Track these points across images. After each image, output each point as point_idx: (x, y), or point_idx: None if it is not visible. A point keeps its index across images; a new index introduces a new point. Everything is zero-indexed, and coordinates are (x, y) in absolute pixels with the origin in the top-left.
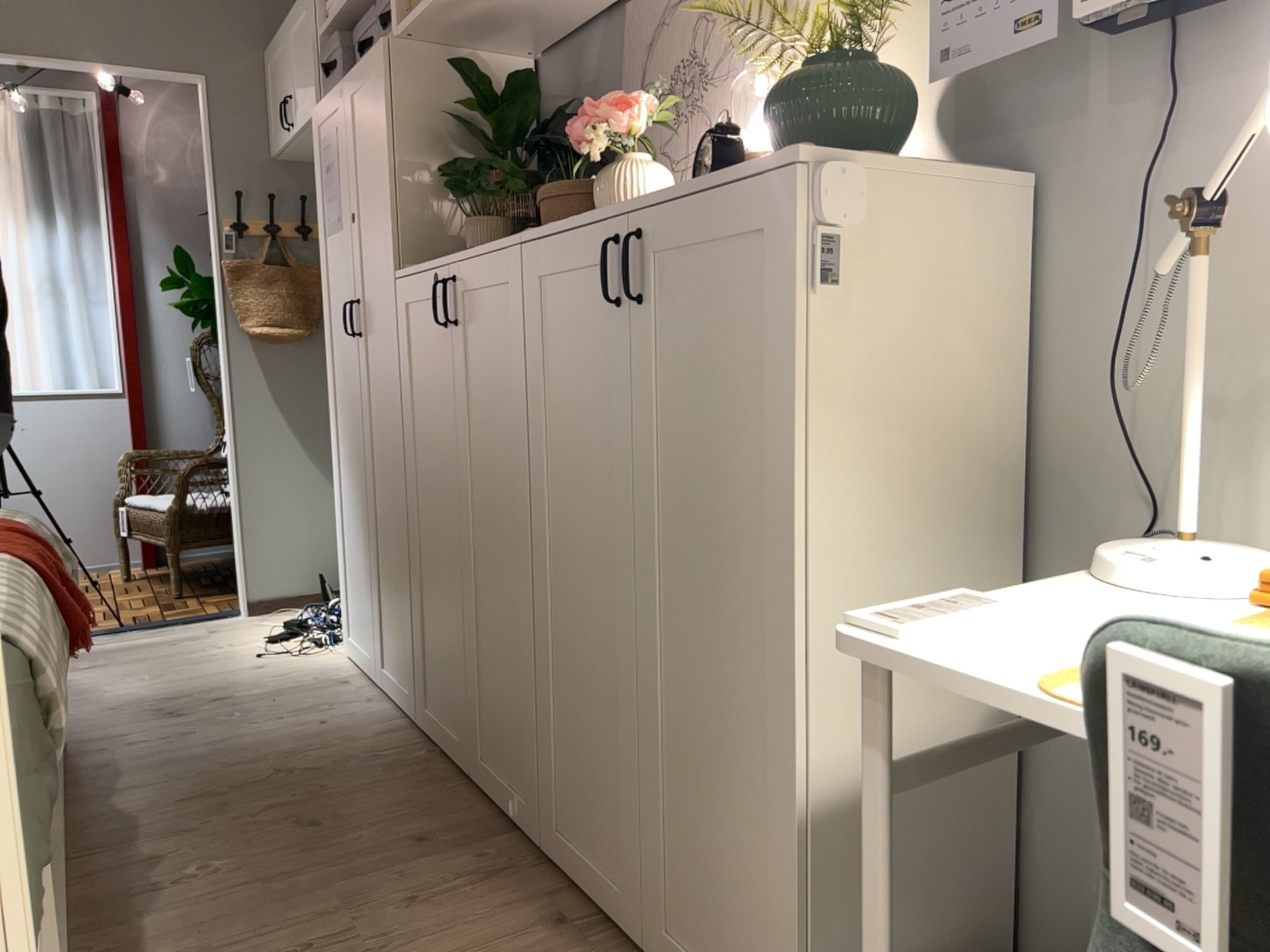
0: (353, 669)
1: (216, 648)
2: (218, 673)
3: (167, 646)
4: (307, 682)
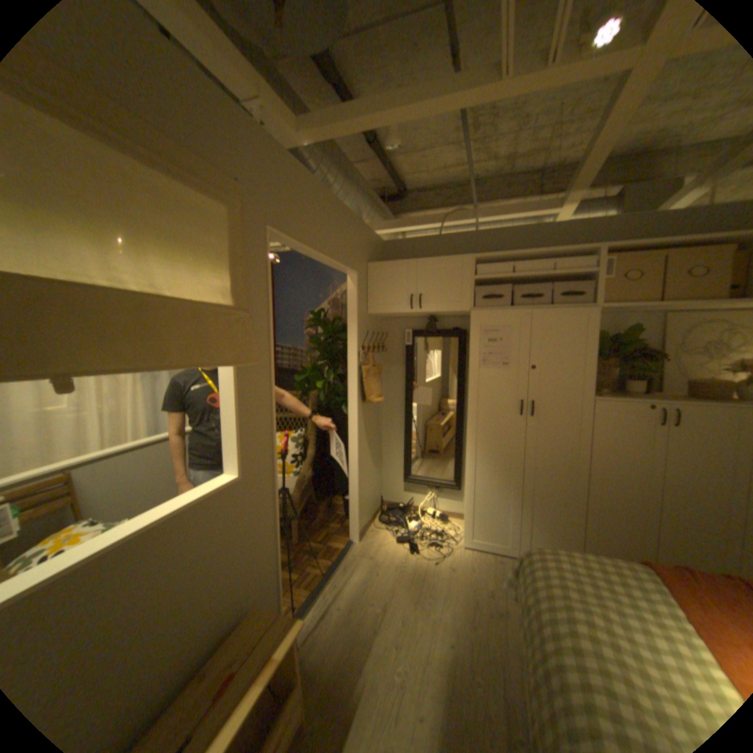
0: (486, 555)
1: (403, 569)
2: (448, 583)
3: (377, 579)
4: (491, 570)
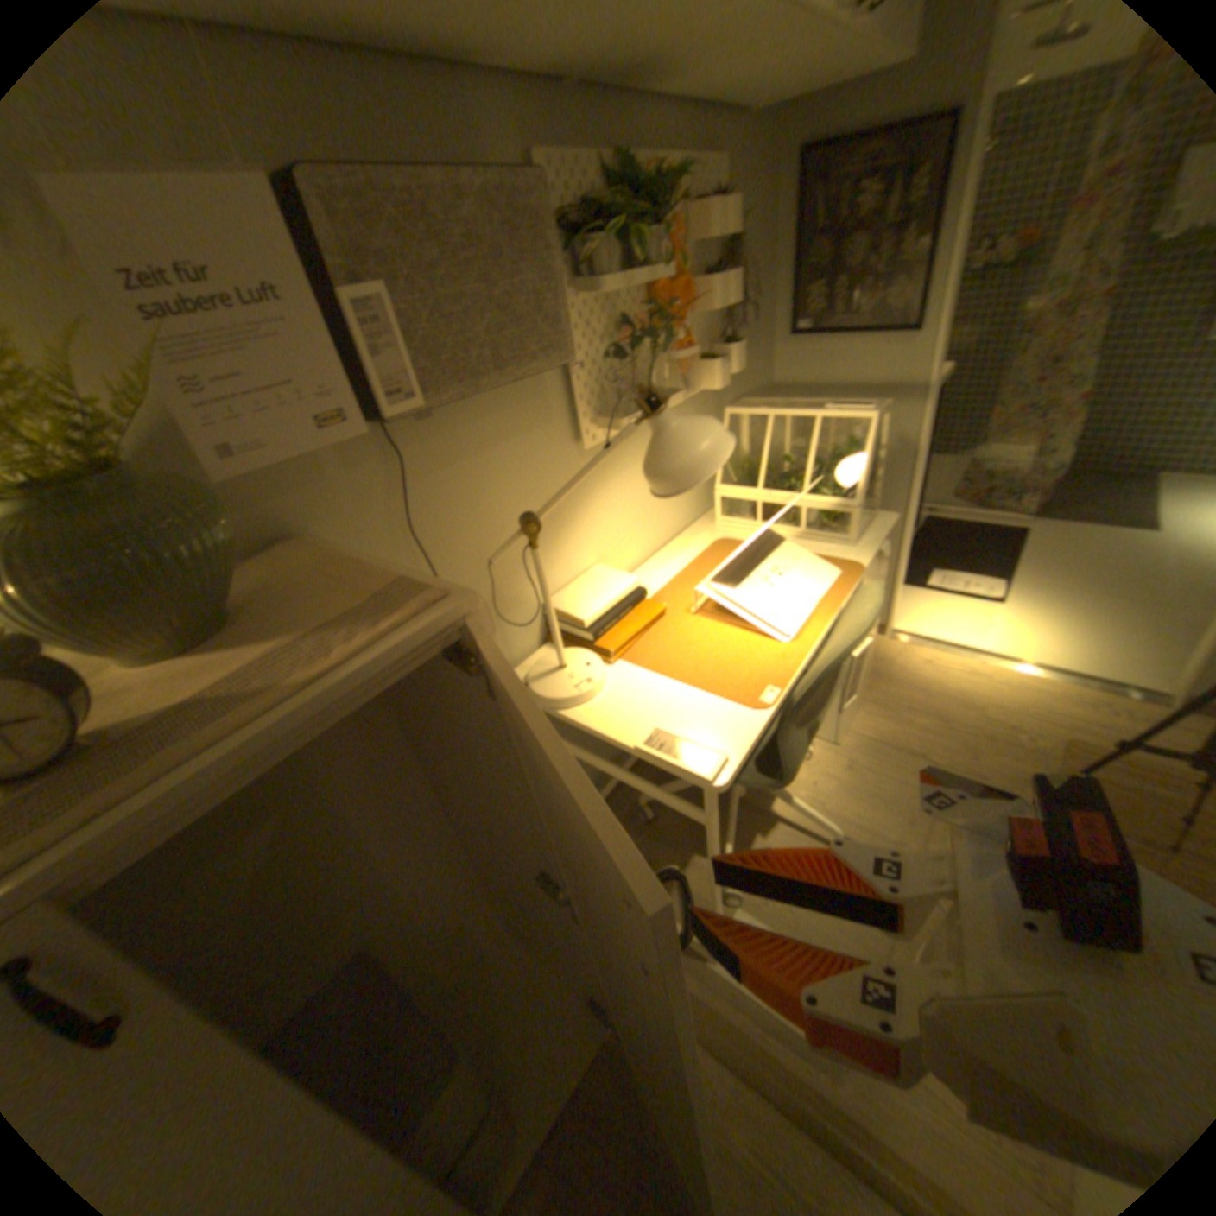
0: None
1: None
2: None
3: None
4: None
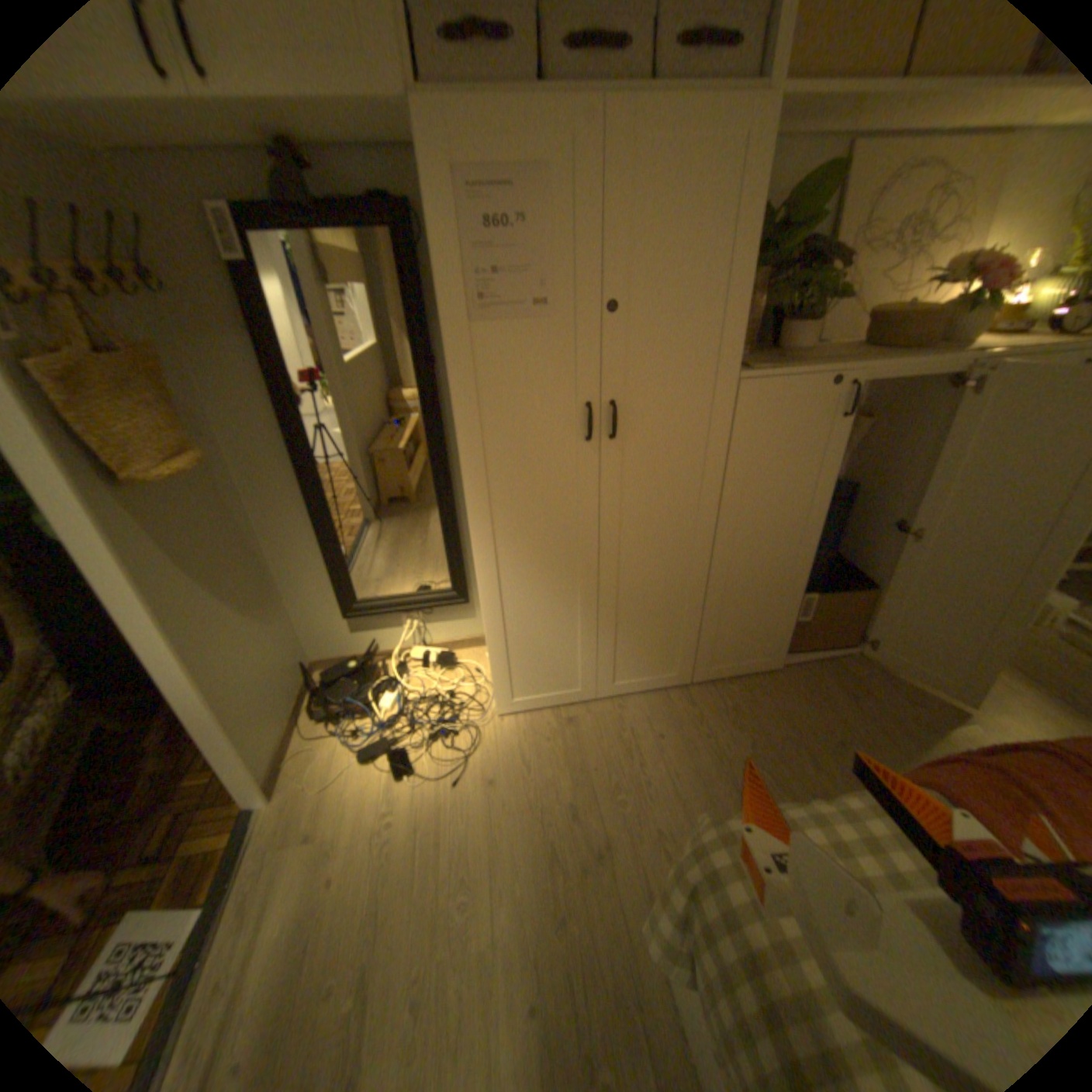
0: (539, 713)
1: (386, 830)
2: (486, 821)
3: (329, 892)
4: (556, 745)
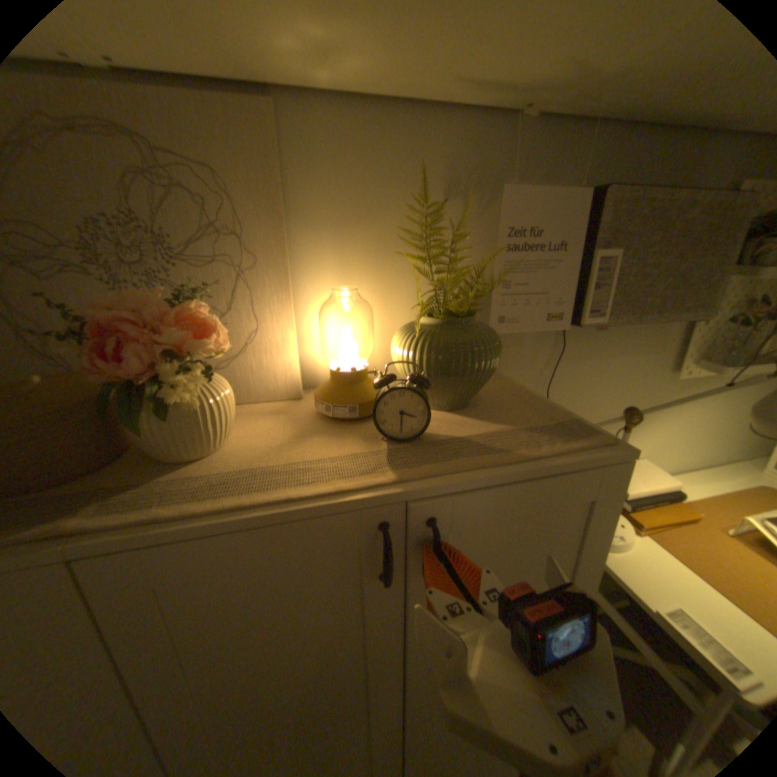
0: None
1: None
2: None
3: None
4: None
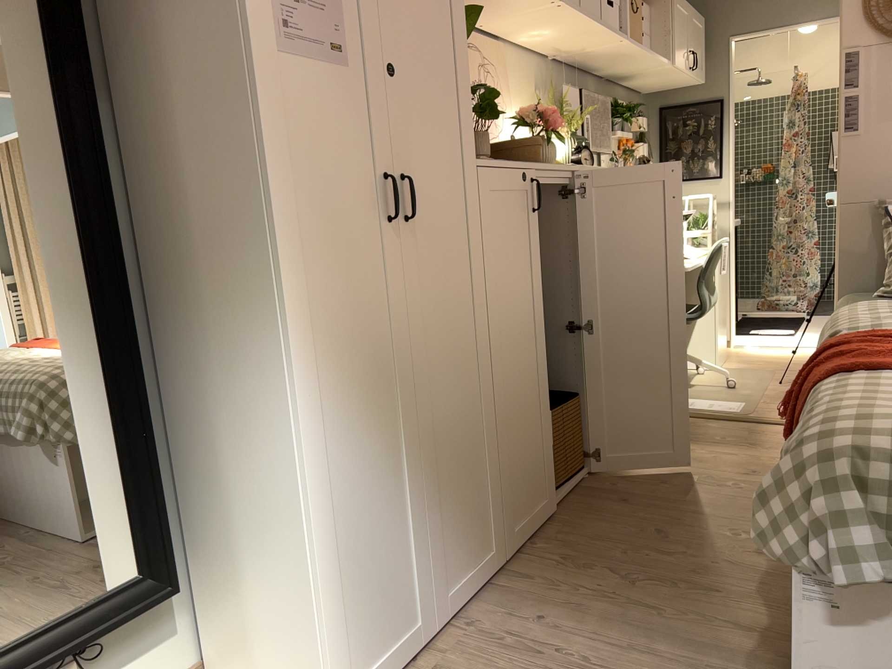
0: None
1: None
2: None
3: None
4: None
